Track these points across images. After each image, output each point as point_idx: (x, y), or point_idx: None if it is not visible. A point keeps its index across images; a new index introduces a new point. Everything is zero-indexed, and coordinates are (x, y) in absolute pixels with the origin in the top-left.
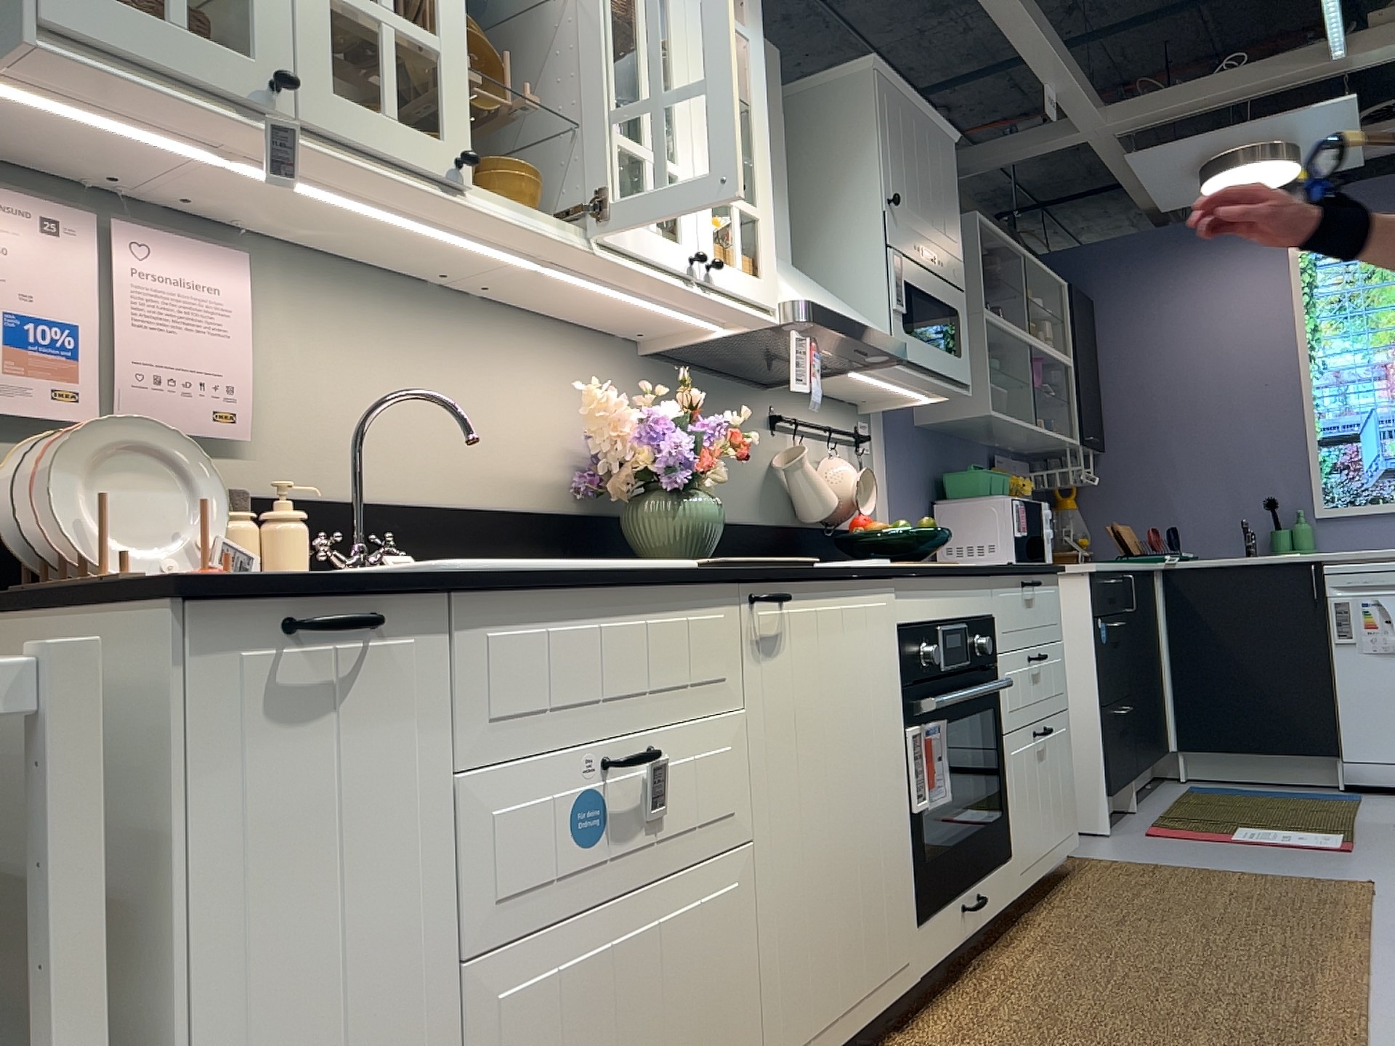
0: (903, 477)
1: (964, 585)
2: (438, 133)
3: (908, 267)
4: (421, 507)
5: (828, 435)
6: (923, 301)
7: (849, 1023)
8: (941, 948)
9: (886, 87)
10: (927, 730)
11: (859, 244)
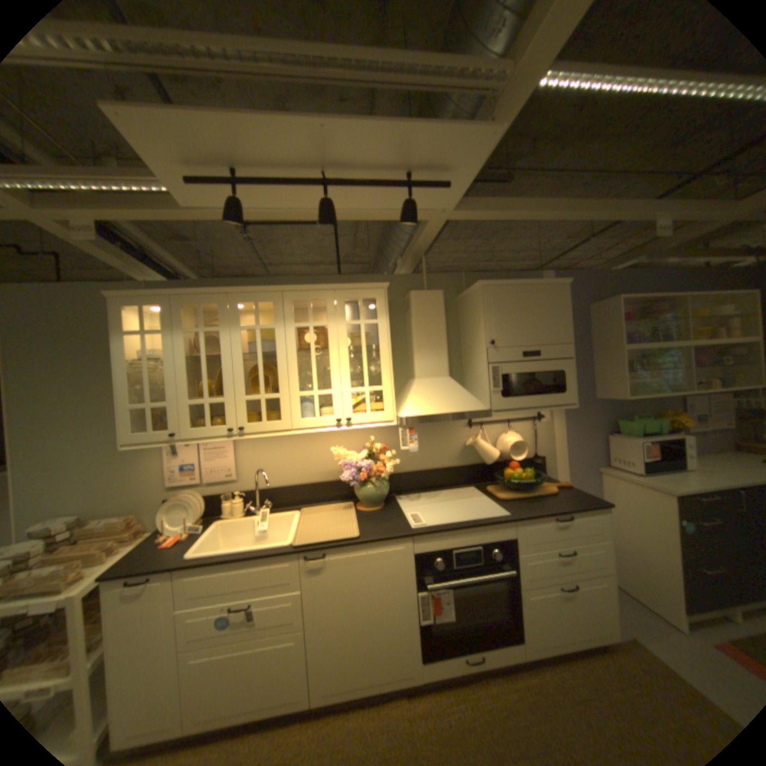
0: (578, 427)
1: (481, 531)
2: (226, 423)
3: (508, 367)
4: (290, 486)
5: (511, 421)
6: (527, 375)
7: (364, 692)
8: (442, 676)
9: (492, 289)
10: (436, 593)
11: (481, 361)
